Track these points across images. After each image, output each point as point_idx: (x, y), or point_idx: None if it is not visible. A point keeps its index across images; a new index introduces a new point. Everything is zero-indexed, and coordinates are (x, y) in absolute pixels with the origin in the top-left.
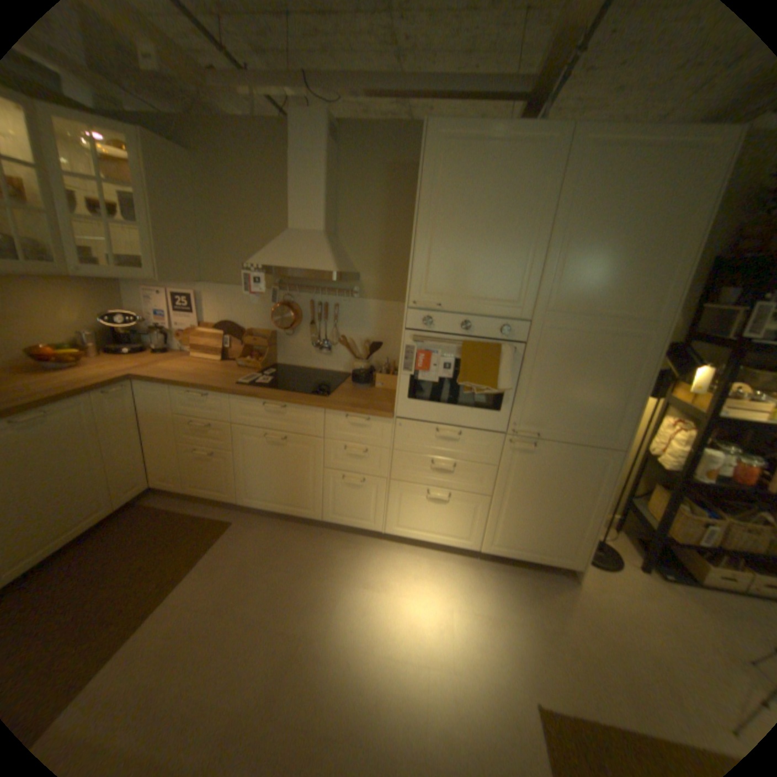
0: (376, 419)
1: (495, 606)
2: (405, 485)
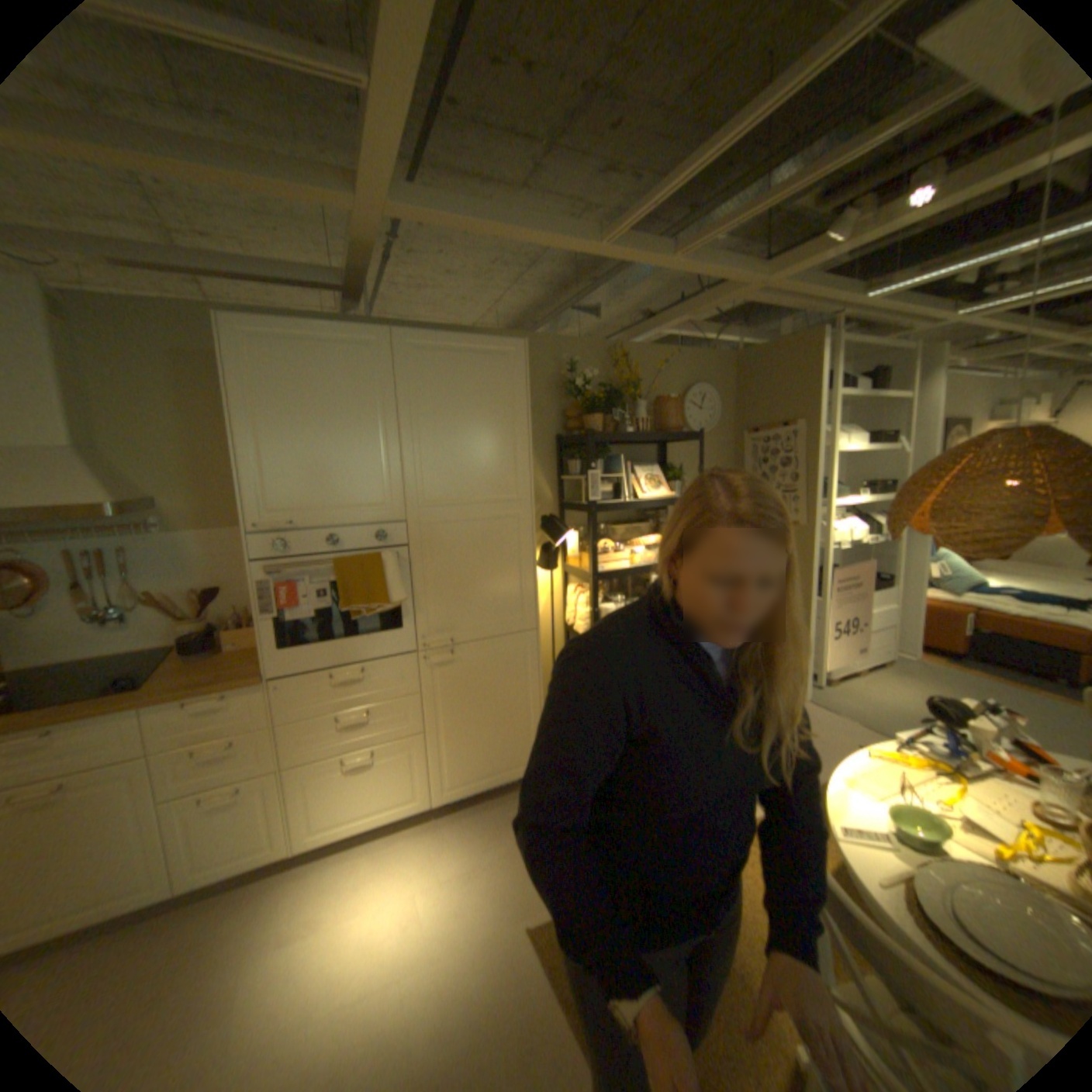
0: (235, 695)
1: (461, 863)
2: (306, 770)
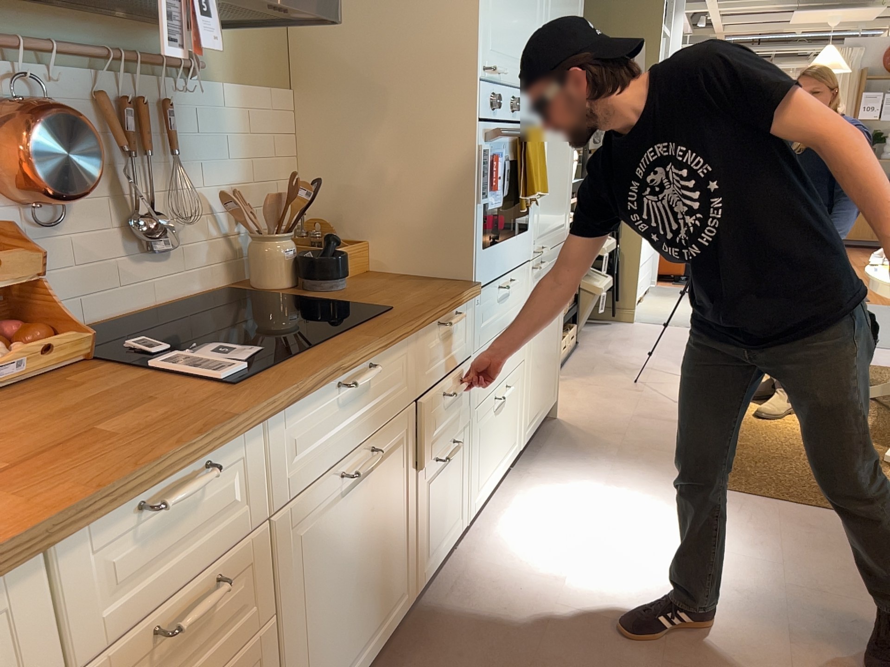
0: (462, 308)
1: (589, 477)
2: (482, 409)
